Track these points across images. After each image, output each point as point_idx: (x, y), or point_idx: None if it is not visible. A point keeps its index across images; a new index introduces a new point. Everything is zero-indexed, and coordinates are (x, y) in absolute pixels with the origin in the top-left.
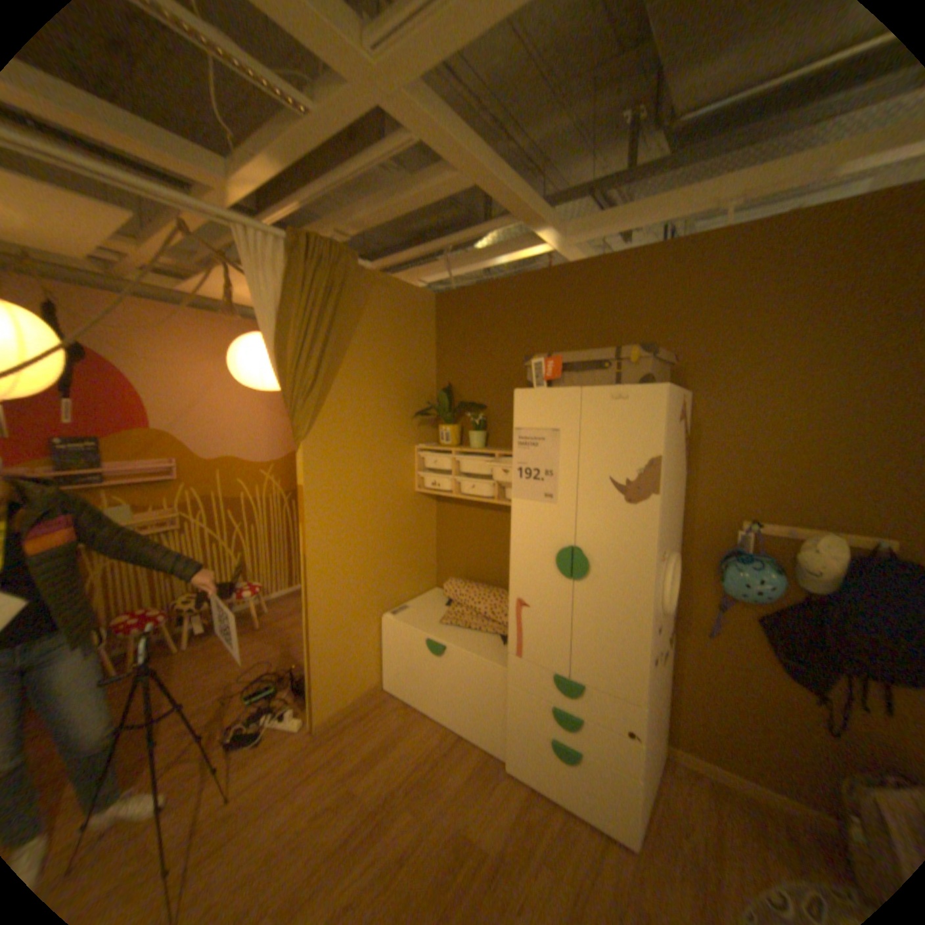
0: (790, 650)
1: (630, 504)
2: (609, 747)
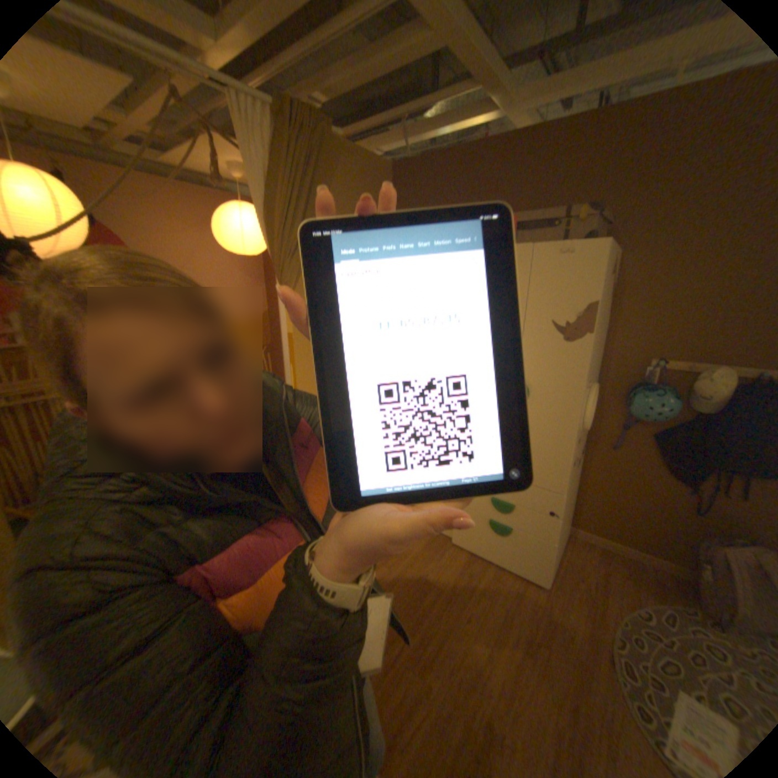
0: (676, 457)
1: (568, 342)
2: (534, 523)
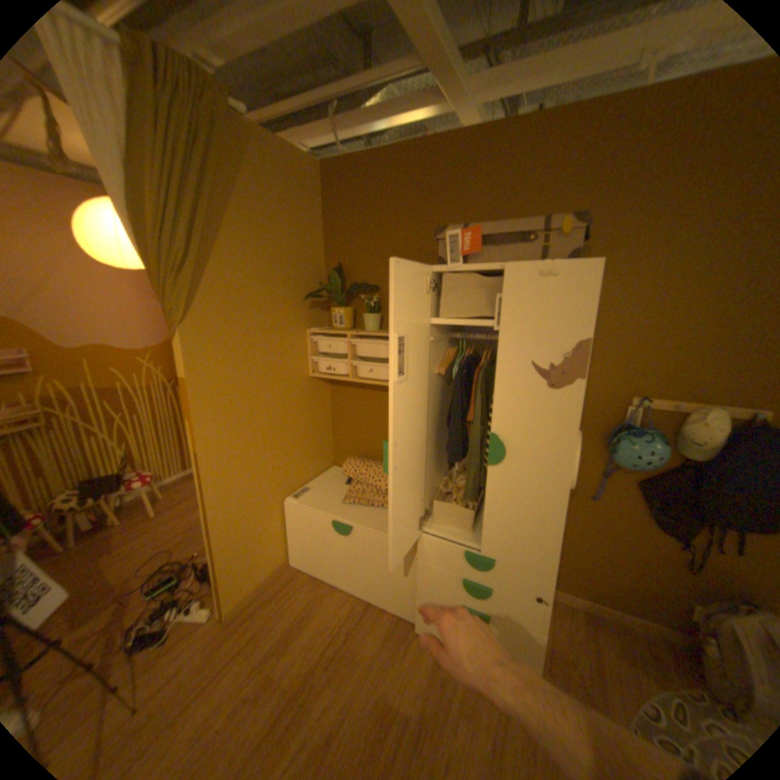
0: (665, 508)
1: (553, 389)
2: (517, 610)
